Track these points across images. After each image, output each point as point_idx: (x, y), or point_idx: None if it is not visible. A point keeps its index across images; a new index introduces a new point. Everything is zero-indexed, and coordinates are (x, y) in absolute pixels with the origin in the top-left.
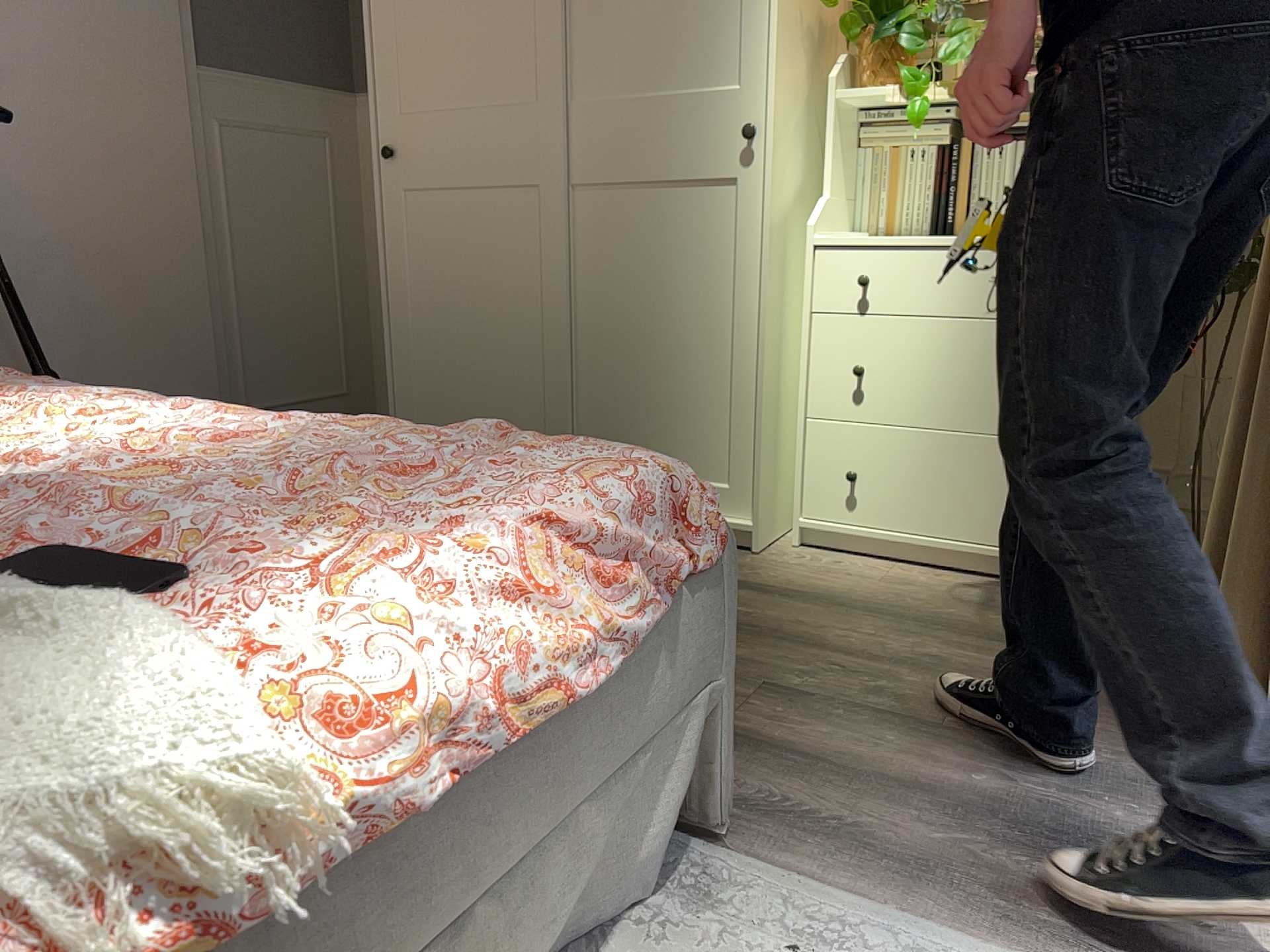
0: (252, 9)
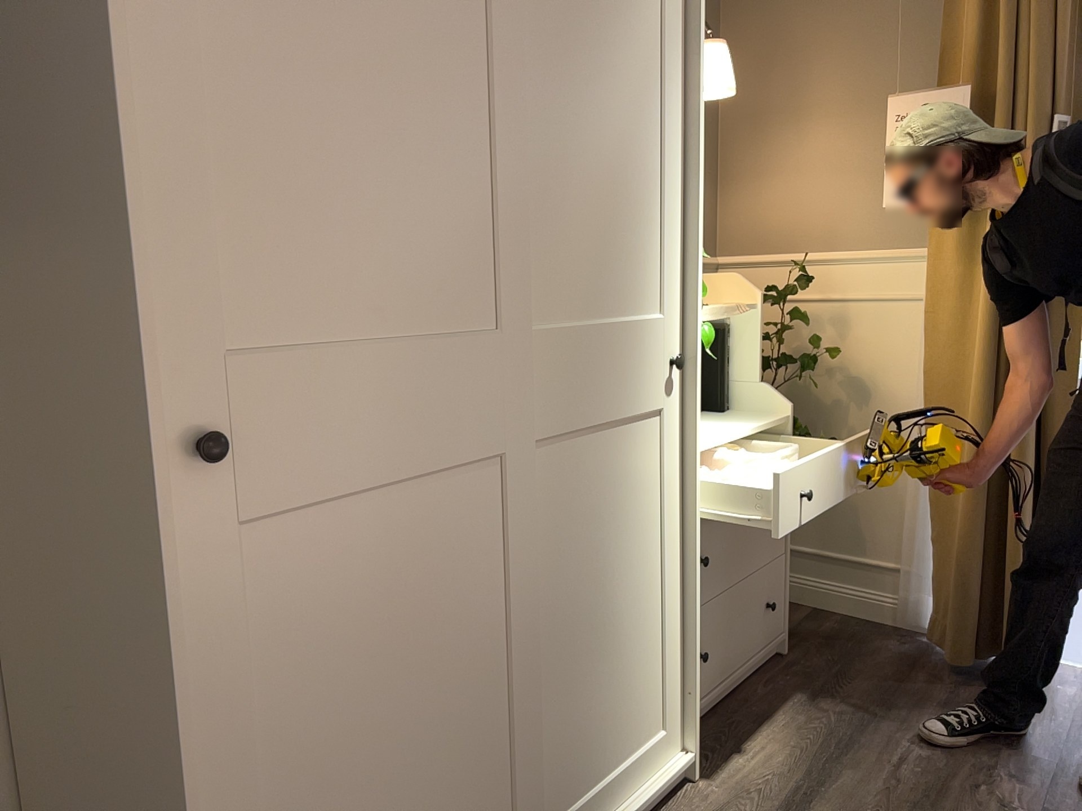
0: None
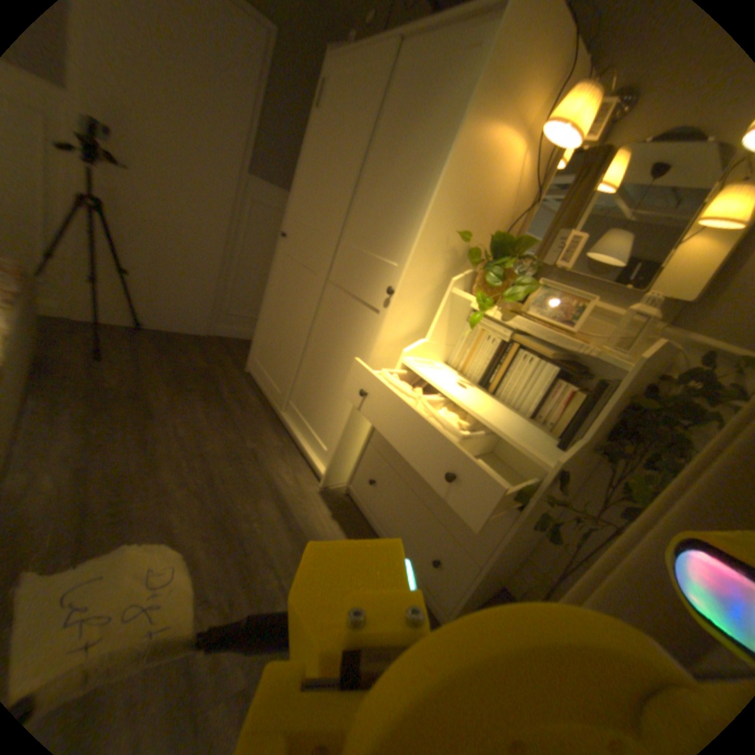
0: (284, 157)
